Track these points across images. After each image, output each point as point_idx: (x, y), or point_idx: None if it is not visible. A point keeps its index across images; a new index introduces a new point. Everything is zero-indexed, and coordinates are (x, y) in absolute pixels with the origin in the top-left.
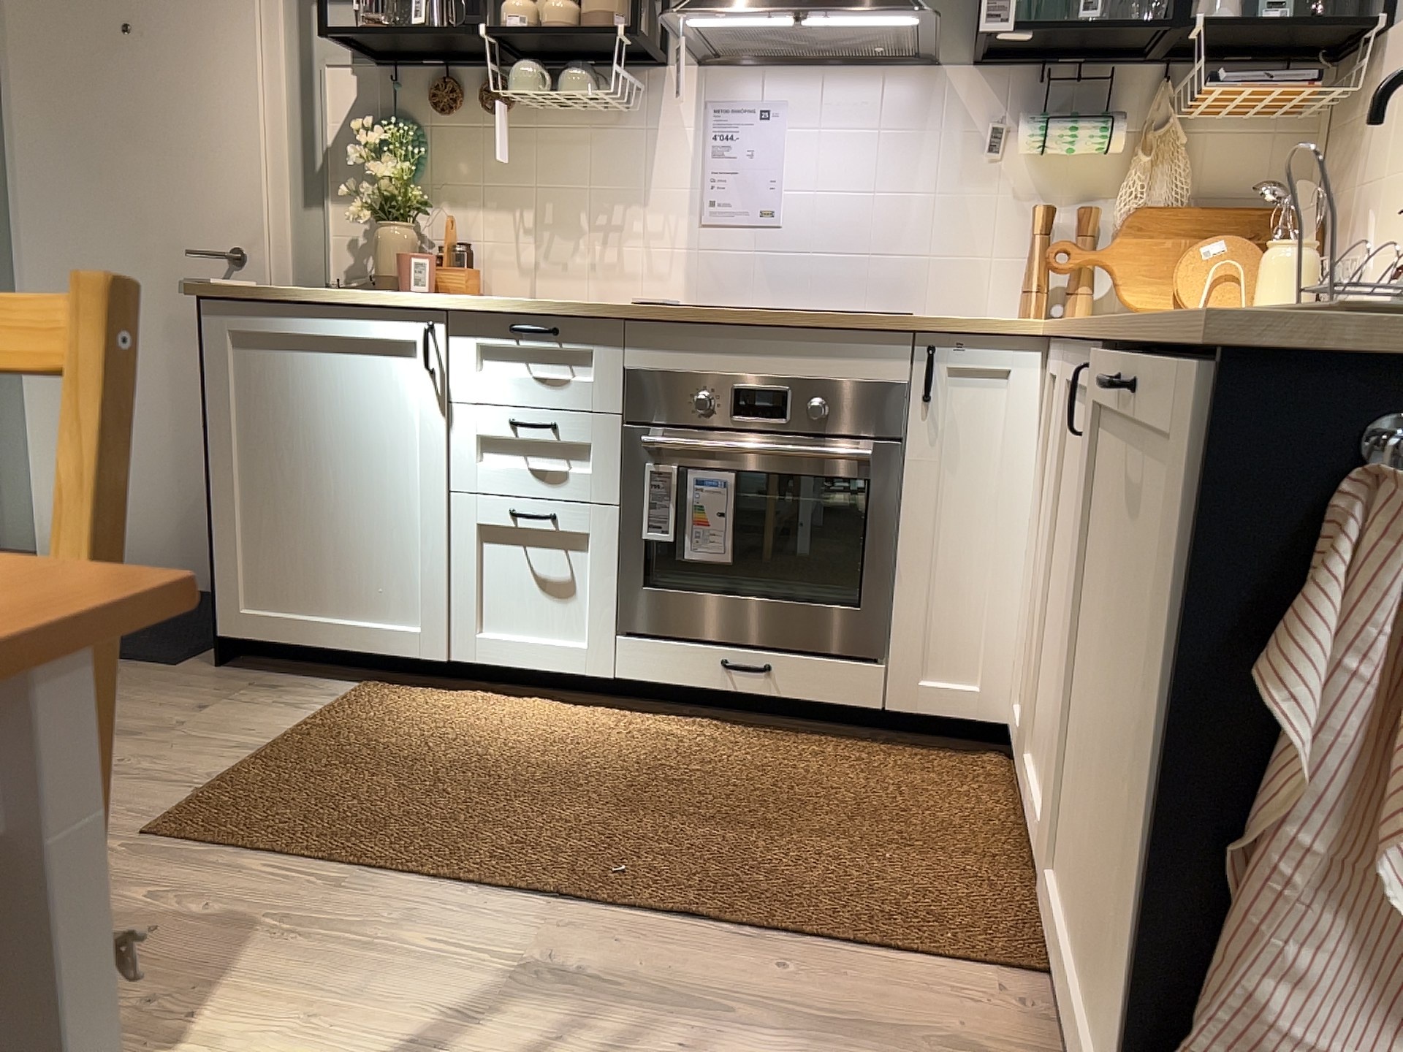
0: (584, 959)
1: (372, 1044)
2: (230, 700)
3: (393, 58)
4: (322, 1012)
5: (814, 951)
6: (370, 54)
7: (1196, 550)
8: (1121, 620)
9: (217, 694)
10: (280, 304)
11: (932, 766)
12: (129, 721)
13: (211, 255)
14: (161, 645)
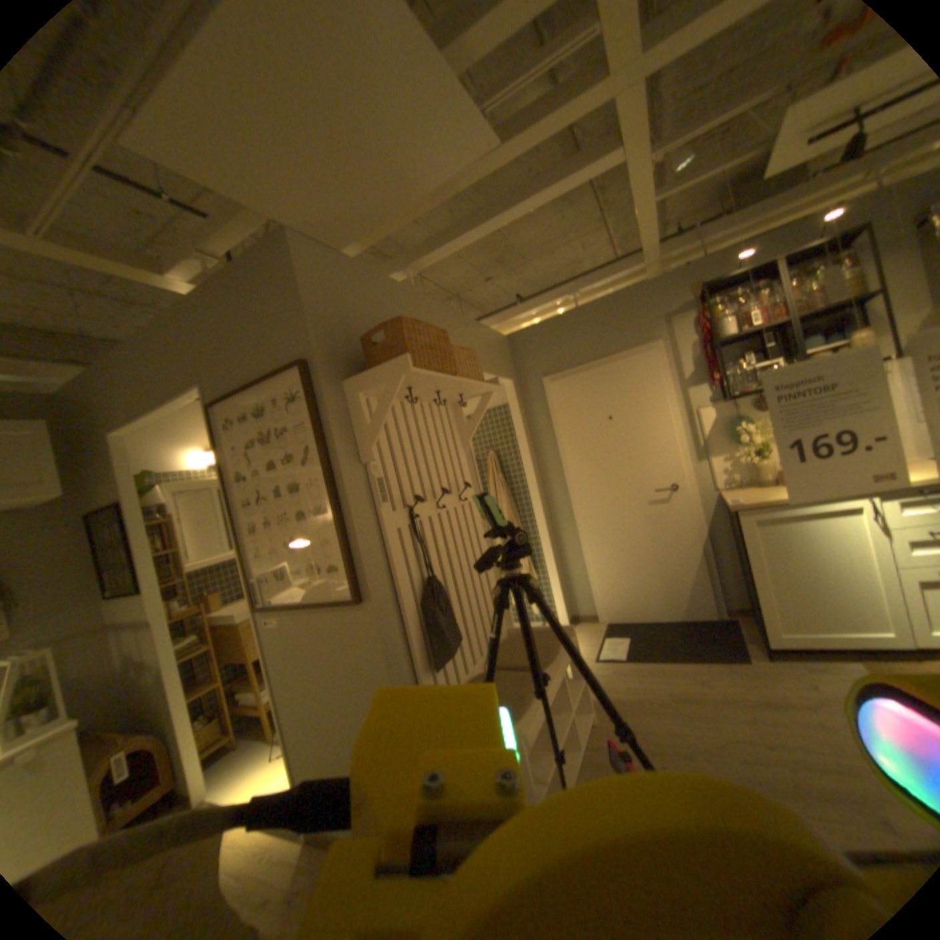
0: None
1: None
2: (811, 679)
3: (735, 395)
4: None
5: None
6: (727, 397)
7: None
8: None
9: (799, 677)
10: (780, 505)
11: None
12: (790, 697)
13: (668, 487)
14: (721, 652)
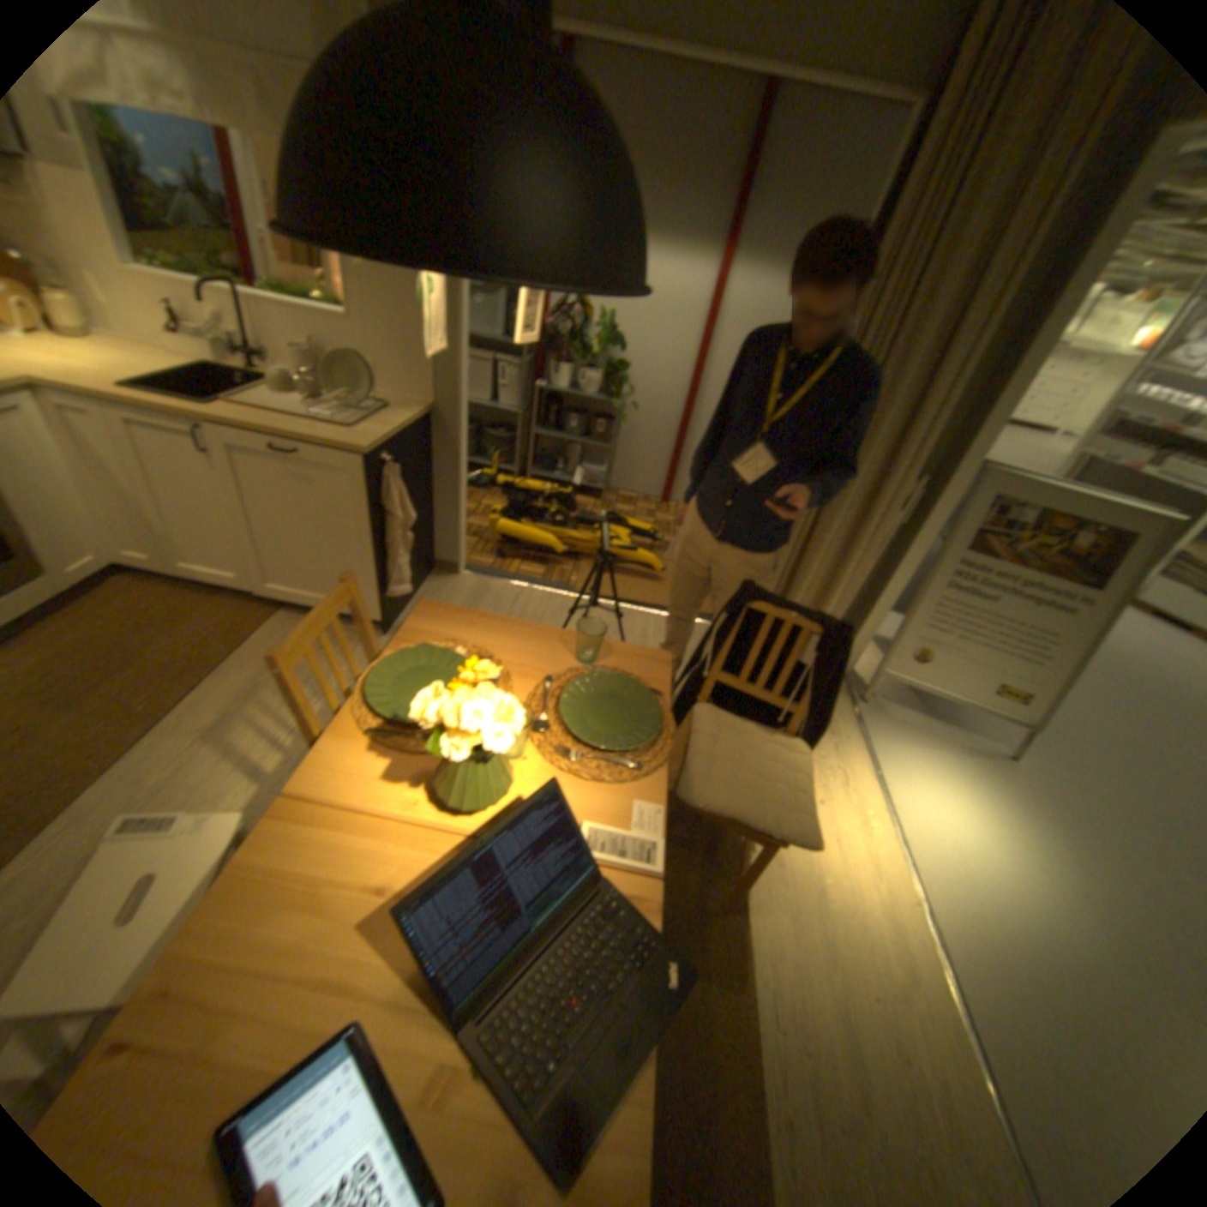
0: (202, 718)
1: (224, 778)
2: None
3: None
4: (192, 800)
5: (235, 656)
6: None
7: (357, 488)
8: (289, 505)
9: None
10: None
11: (105, 596)
12: None
13: None
14: None
